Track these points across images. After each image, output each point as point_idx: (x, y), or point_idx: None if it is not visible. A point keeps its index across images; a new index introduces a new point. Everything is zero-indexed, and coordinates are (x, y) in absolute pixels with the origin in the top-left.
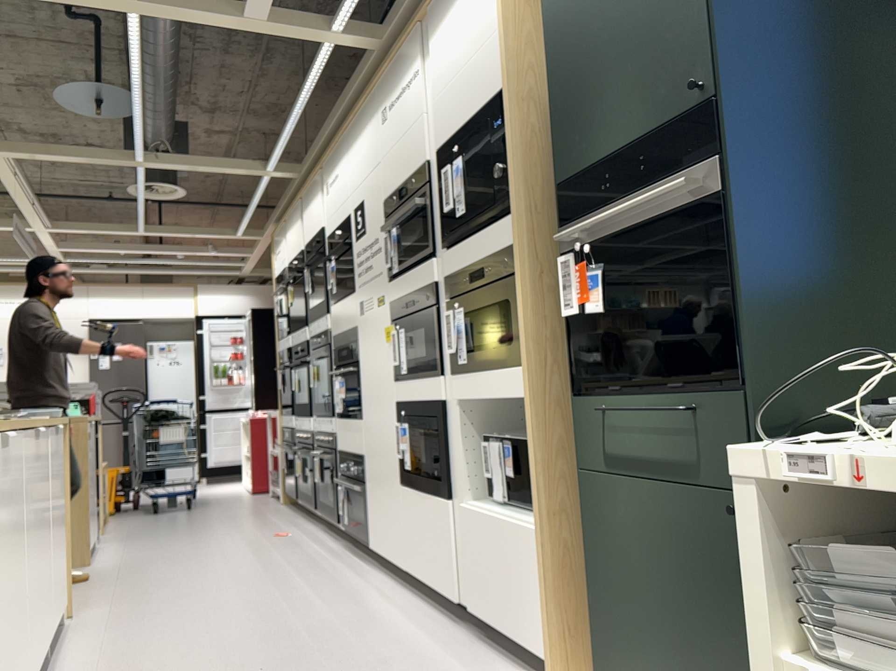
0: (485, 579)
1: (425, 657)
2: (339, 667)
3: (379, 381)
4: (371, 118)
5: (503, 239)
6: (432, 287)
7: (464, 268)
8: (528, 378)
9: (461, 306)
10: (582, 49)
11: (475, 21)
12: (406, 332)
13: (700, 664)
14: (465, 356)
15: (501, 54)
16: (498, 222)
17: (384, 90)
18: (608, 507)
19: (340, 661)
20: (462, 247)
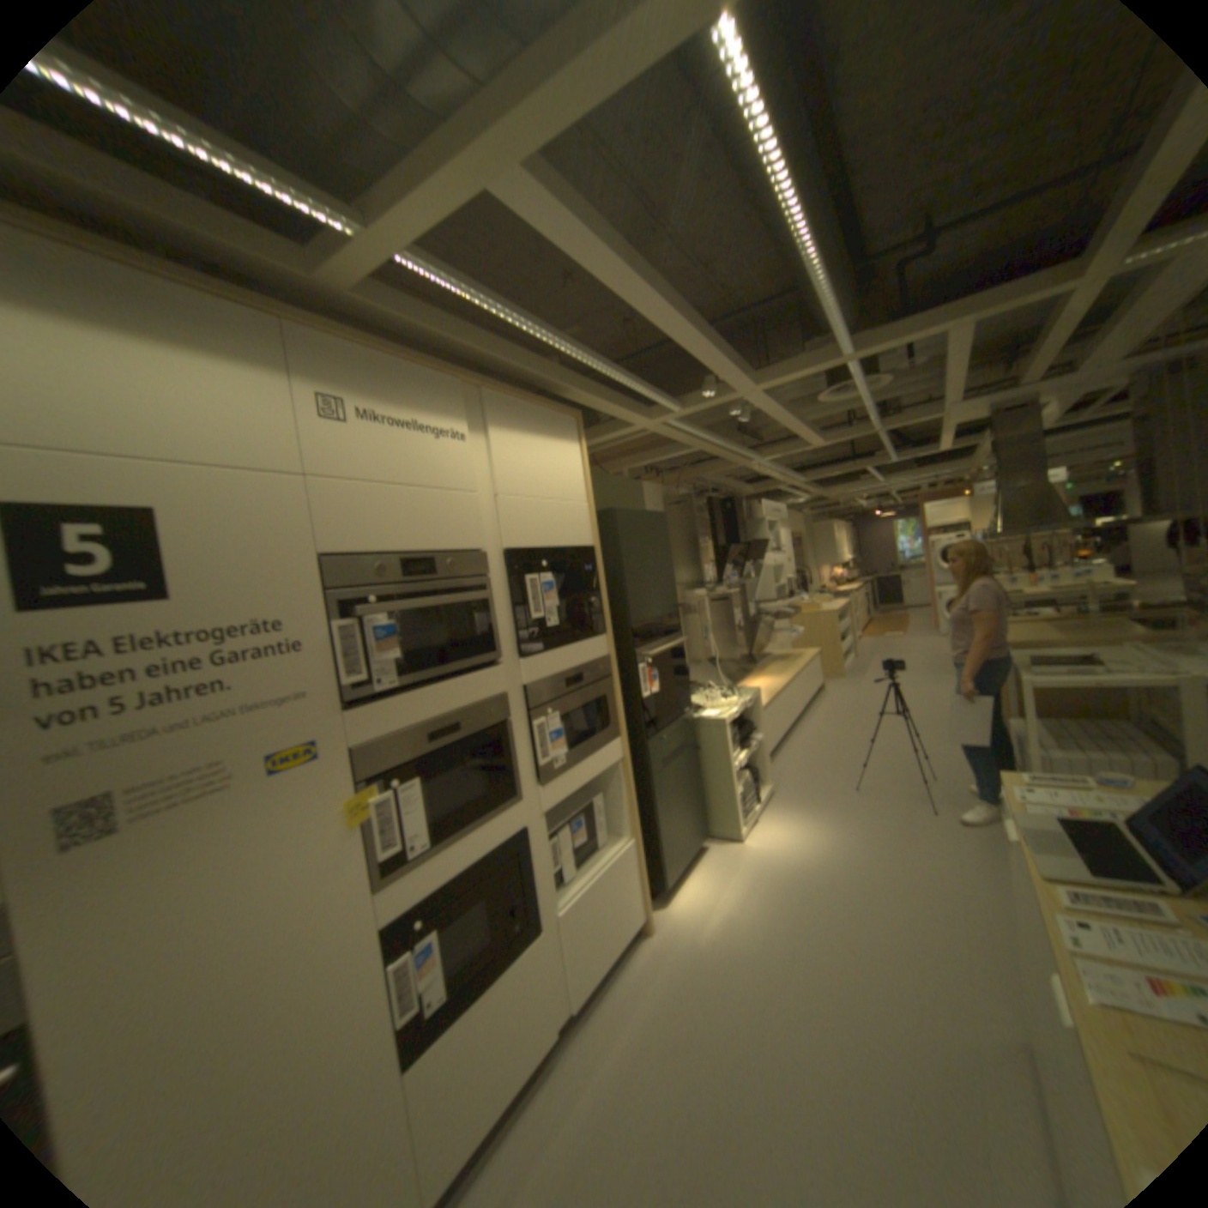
0: (592, 948)
1: (637, 1043)
2: (699, 1098)
3: (277, 949)
4: (243, 359)
5: (596, 652)
6: (502, 699)
7: (553, 676)
8: (618, 745)
9: (553, 711)
10: (637, 561)
11: (560, 475)
12: (425, 781)
13: (689, 819)
14: (563, 757)
15: (587, 522)
16: (586, 639)
17: (331, 364)
18: (663, 788)
19: (689, 1109)
20: (552, 656)
